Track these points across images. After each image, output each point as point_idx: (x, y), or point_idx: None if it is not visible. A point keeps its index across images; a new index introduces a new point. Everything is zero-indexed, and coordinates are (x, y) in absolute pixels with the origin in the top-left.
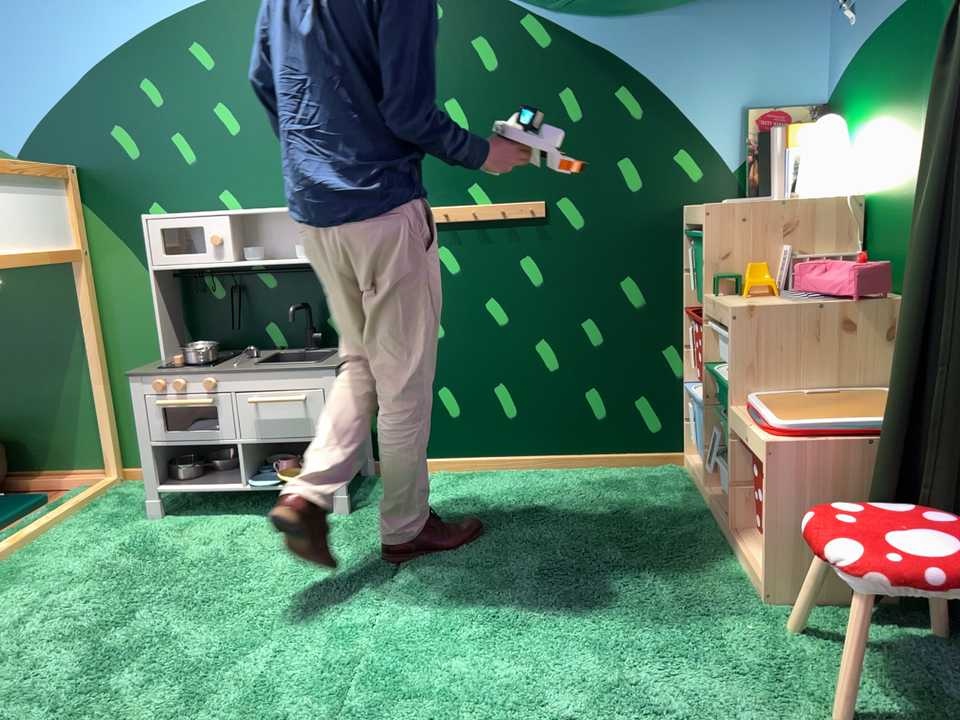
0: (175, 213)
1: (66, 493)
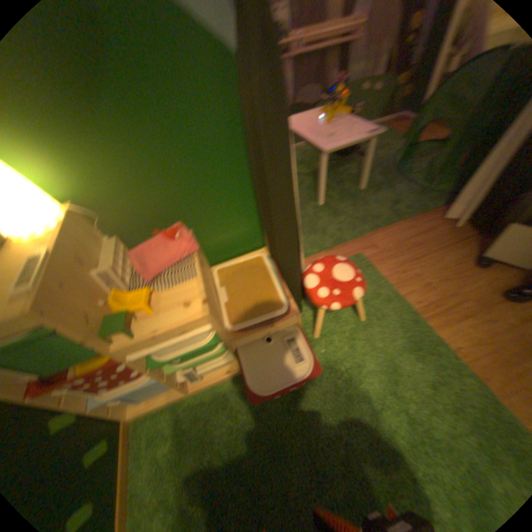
0: None
1: None
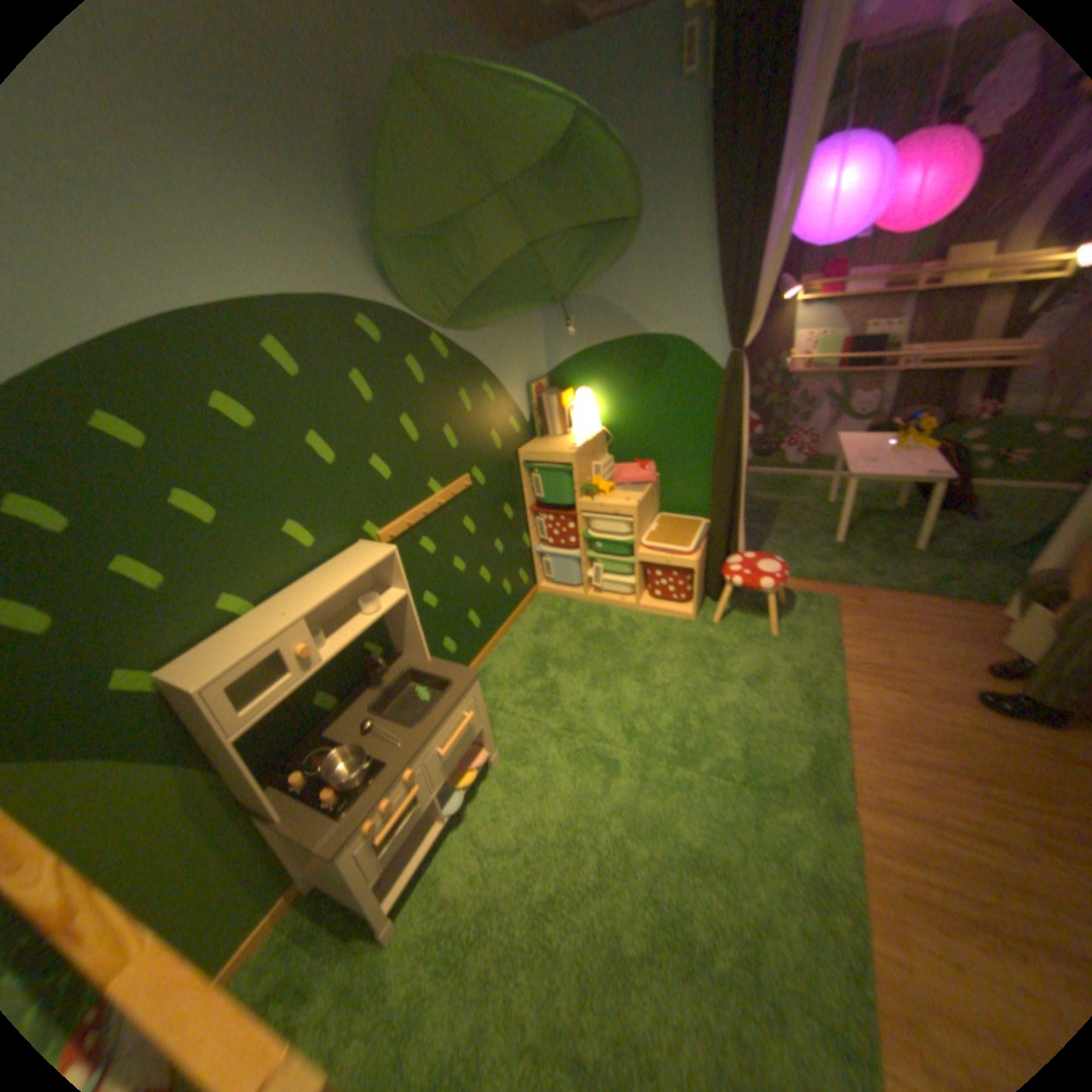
0: (157, 662)
1: None
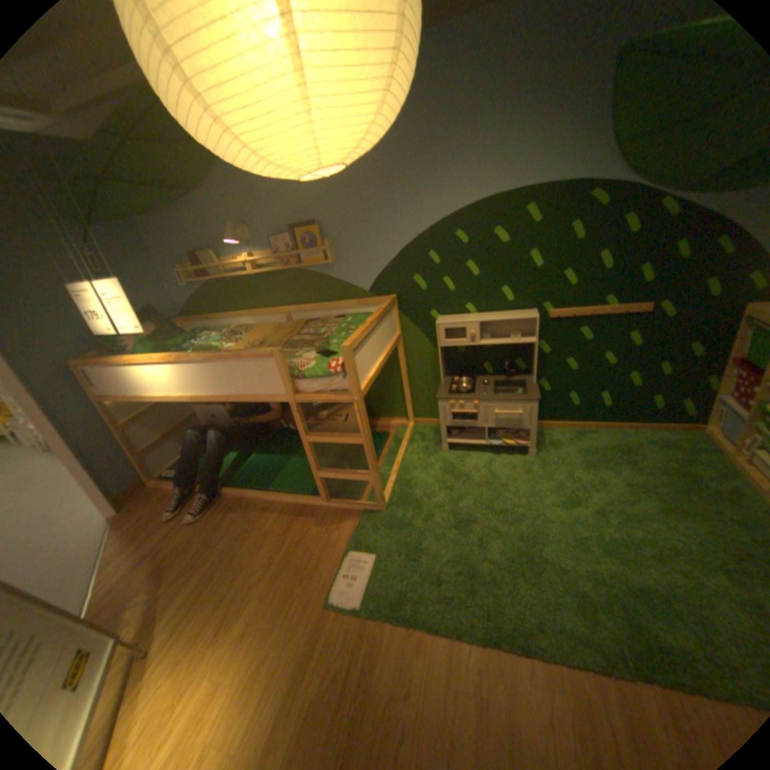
0: (442, 315)
1: (393, 430)
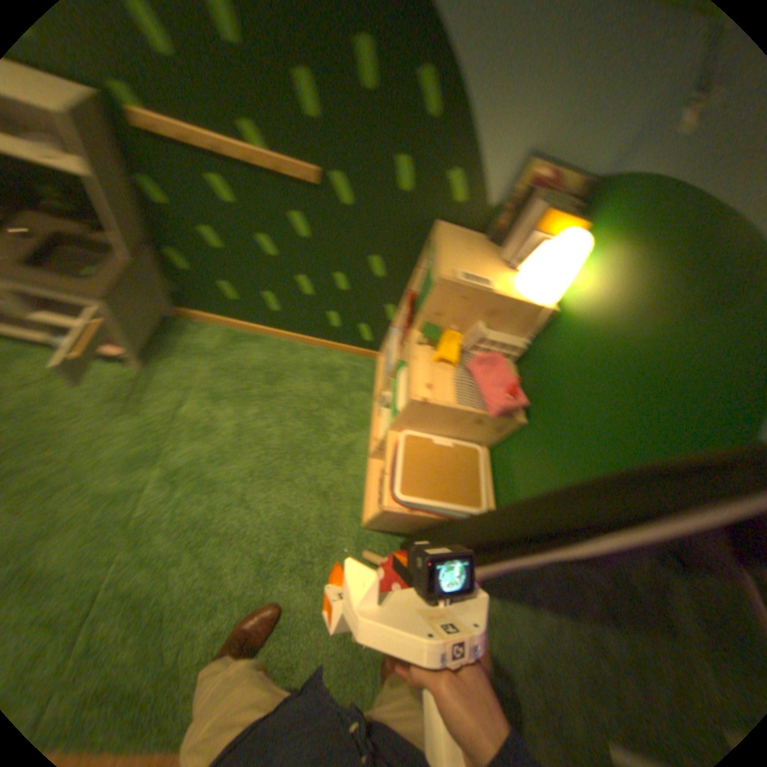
0: None
1: None
